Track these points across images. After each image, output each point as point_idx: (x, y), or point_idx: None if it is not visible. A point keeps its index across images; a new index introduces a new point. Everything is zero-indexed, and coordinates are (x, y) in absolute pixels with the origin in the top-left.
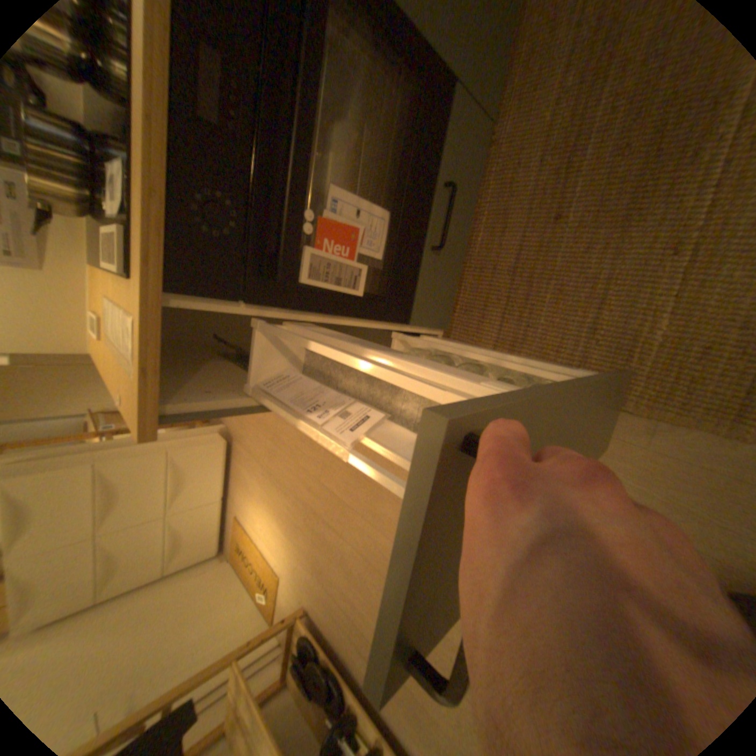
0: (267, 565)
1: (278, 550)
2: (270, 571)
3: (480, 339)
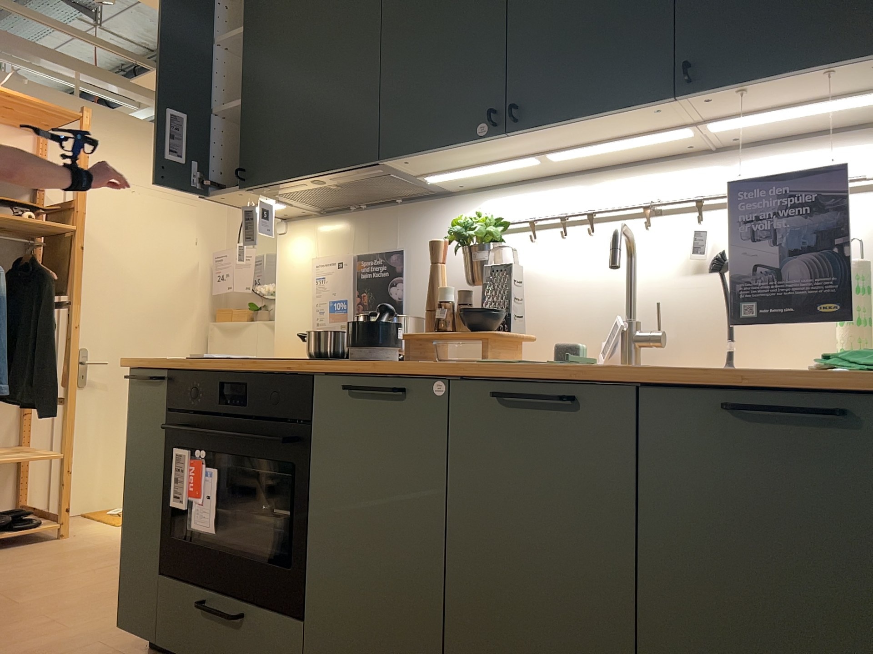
0: None
1: None
2: None
3: None
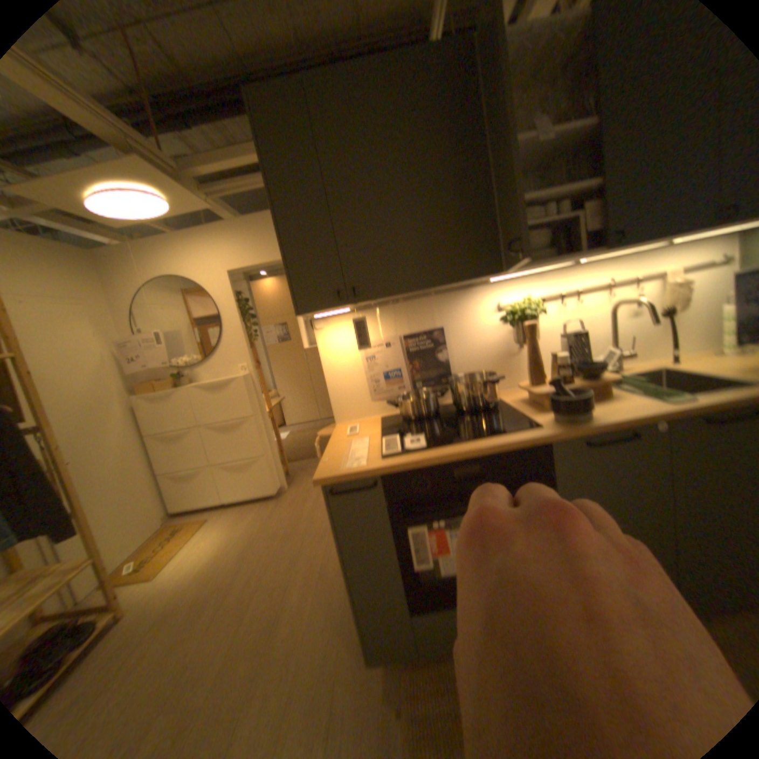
0: (163, 567)
1: (180, 573)
2: (157, 572)
3: (422, 702)
